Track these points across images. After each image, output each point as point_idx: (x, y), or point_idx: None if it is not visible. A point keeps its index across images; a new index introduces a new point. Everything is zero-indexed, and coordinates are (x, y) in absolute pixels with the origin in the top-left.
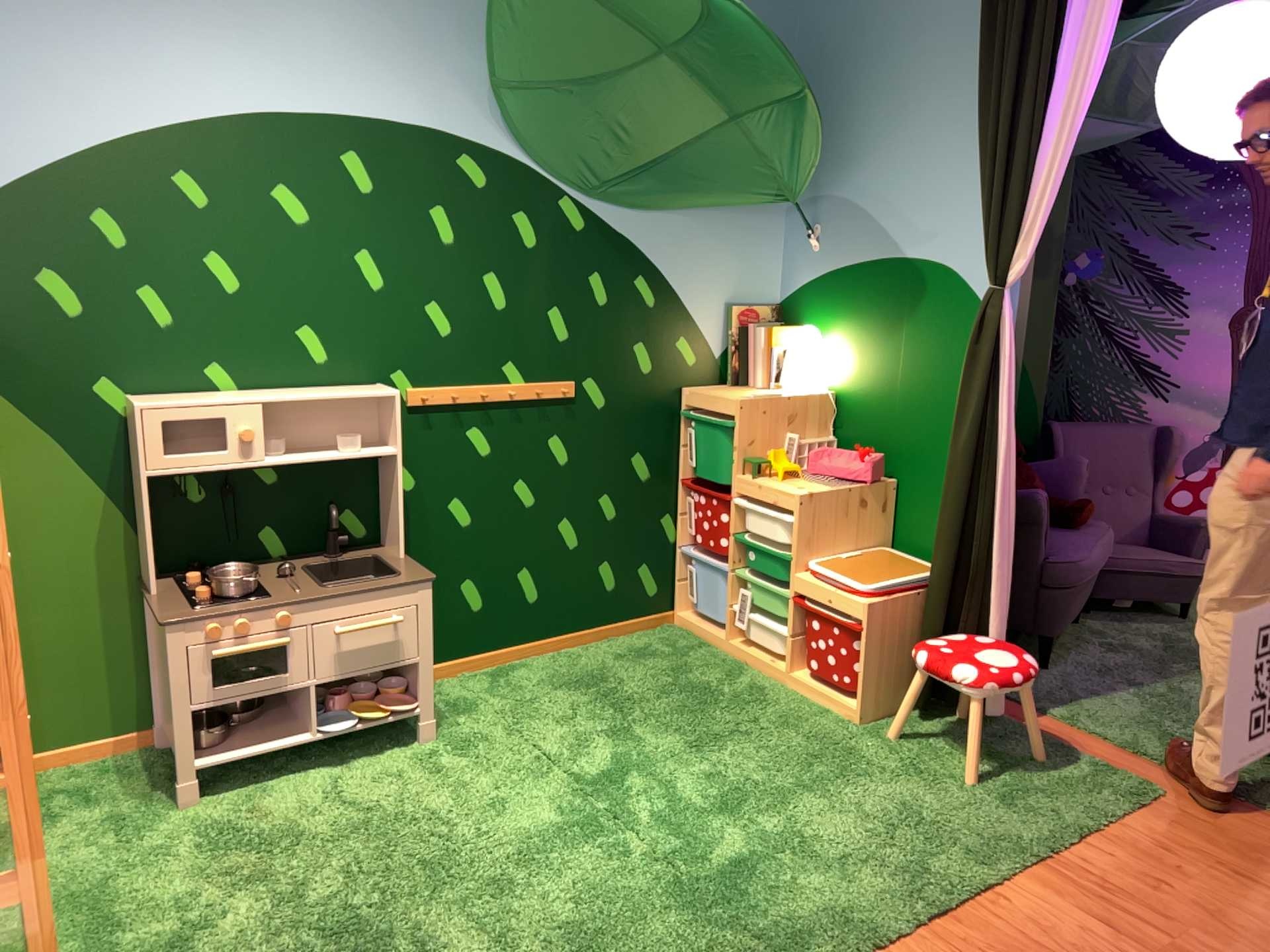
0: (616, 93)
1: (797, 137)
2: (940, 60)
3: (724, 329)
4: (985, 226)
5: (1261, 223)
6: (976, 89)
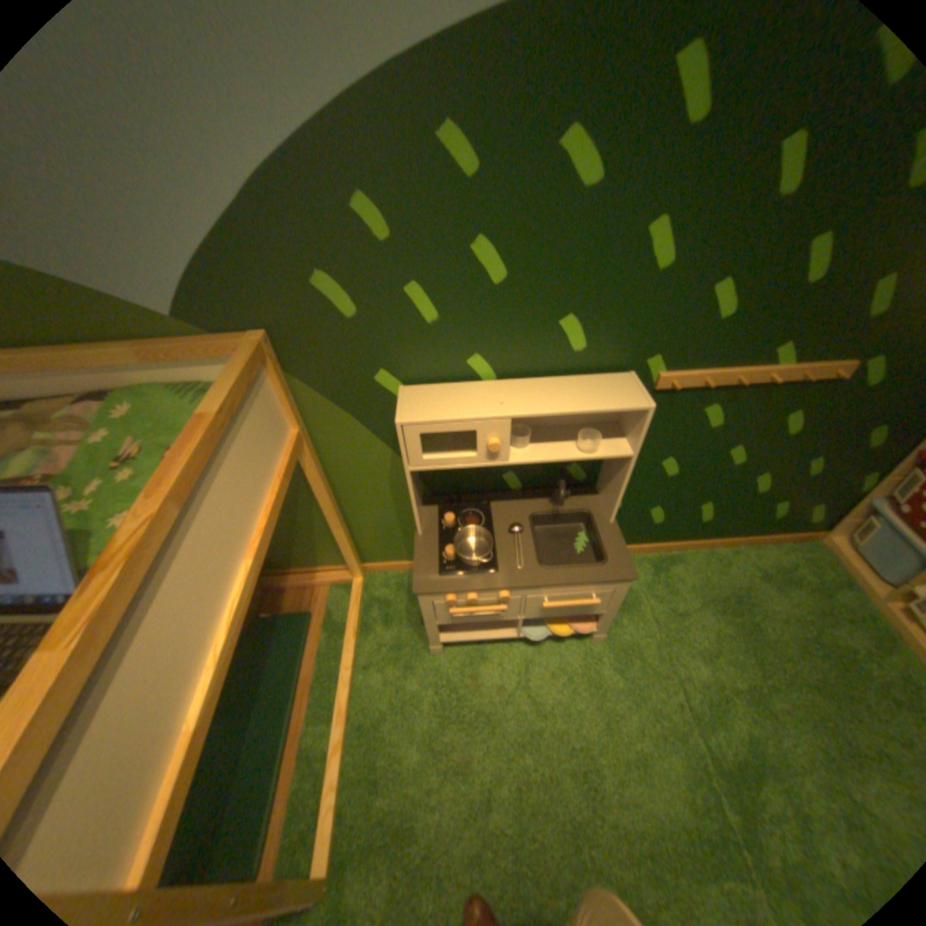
0: None
1: None
2: None
3: None
4: None
5: None
6: None
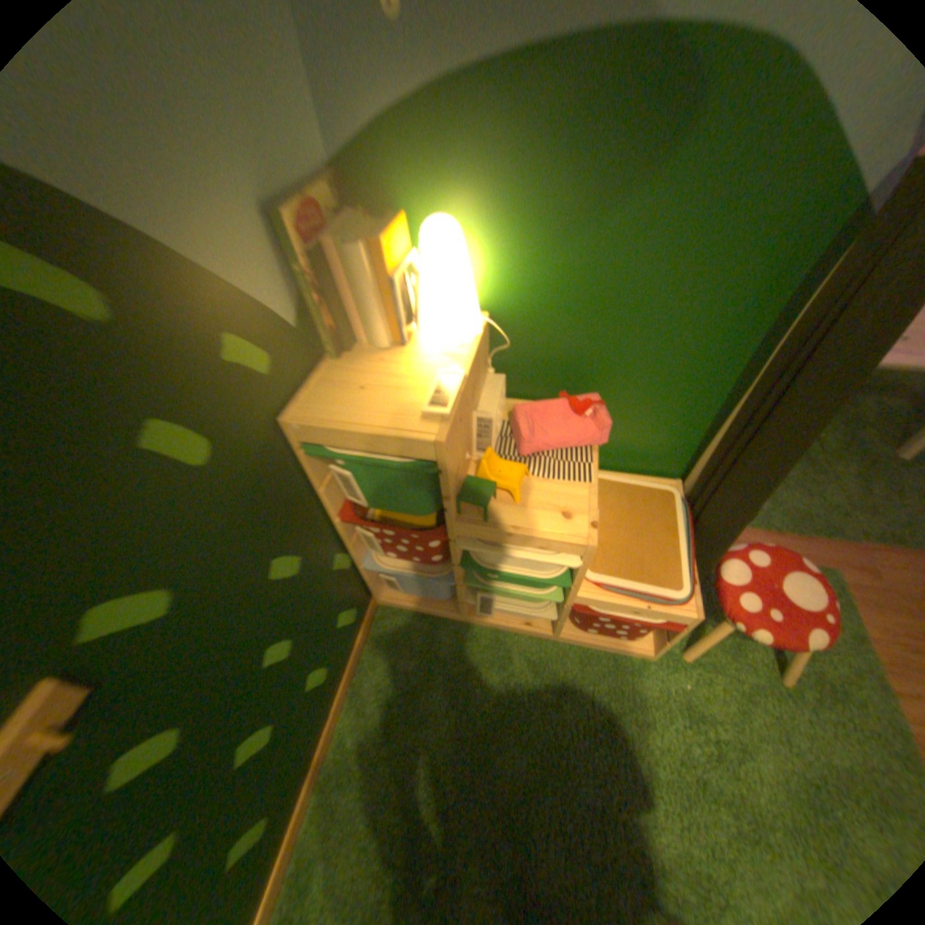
0: None
1: None
2: None
3: (284, 267)
4: None
5: None
6: None
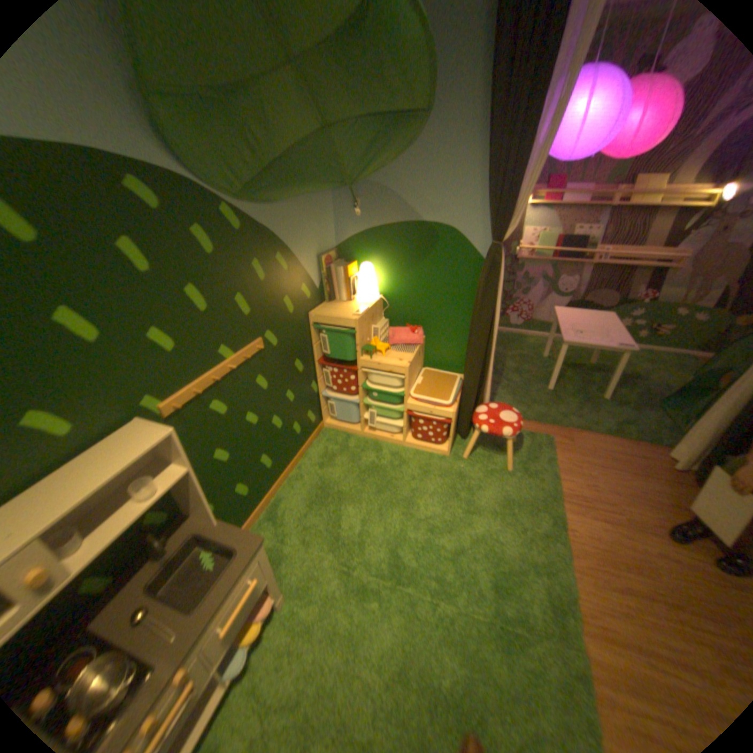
0: (250, 103)
1: (378, 146)
2: (444, 88)
3: (318, 272)
4: (495, 209)
5: None
6: (472, 113)
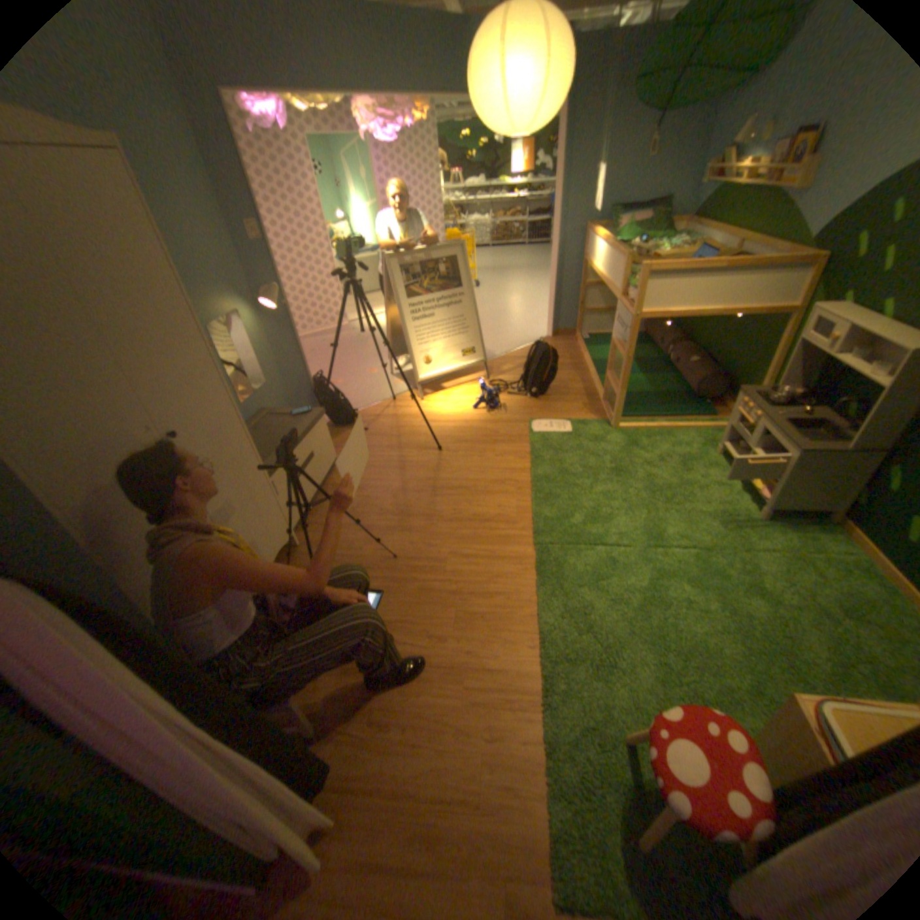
0: None
1: None
2: None
3: None
4: None
5: None
6: None
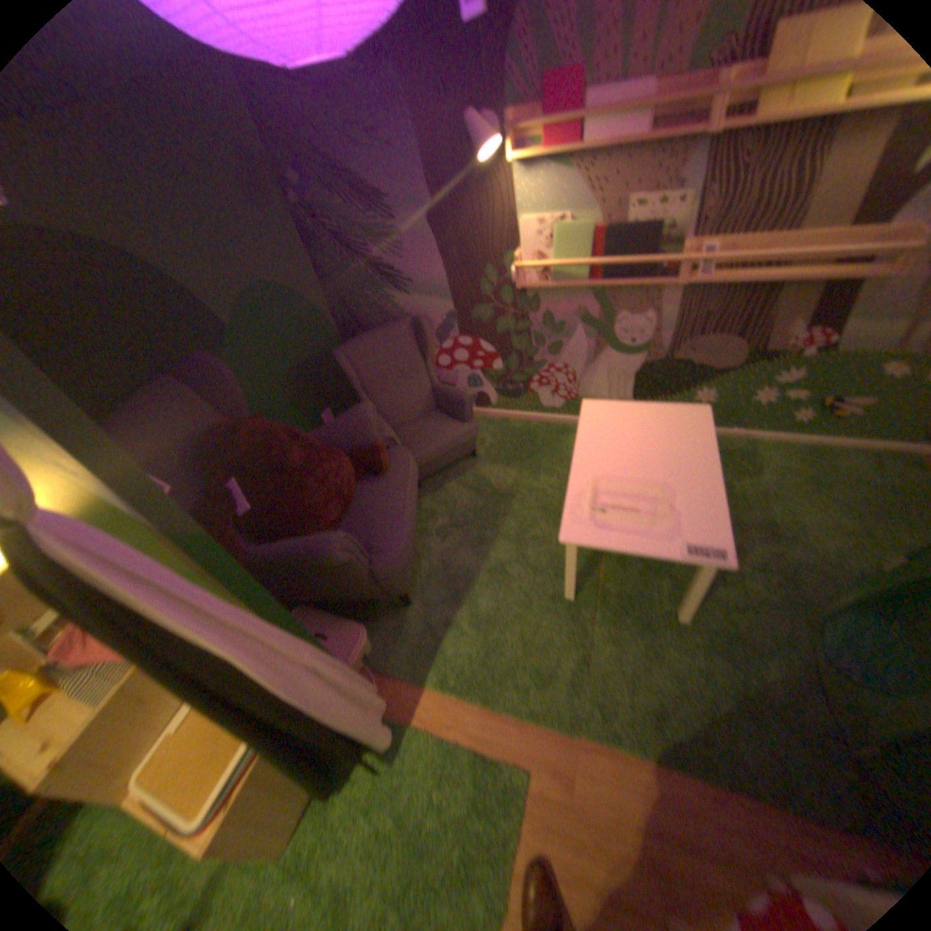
0: None
1: None
2: None
3: None
4: None
5: (420, 103)
6: None
